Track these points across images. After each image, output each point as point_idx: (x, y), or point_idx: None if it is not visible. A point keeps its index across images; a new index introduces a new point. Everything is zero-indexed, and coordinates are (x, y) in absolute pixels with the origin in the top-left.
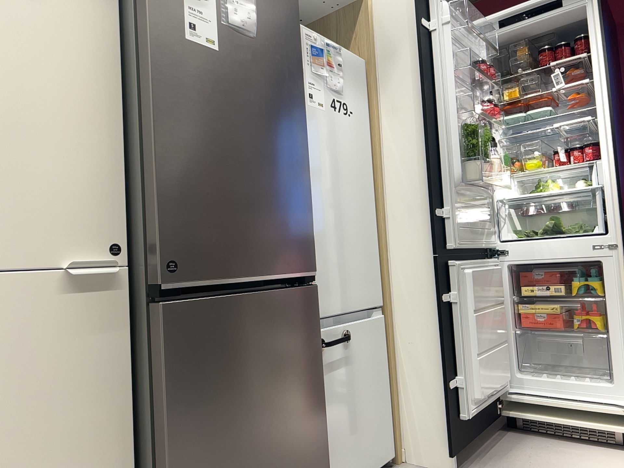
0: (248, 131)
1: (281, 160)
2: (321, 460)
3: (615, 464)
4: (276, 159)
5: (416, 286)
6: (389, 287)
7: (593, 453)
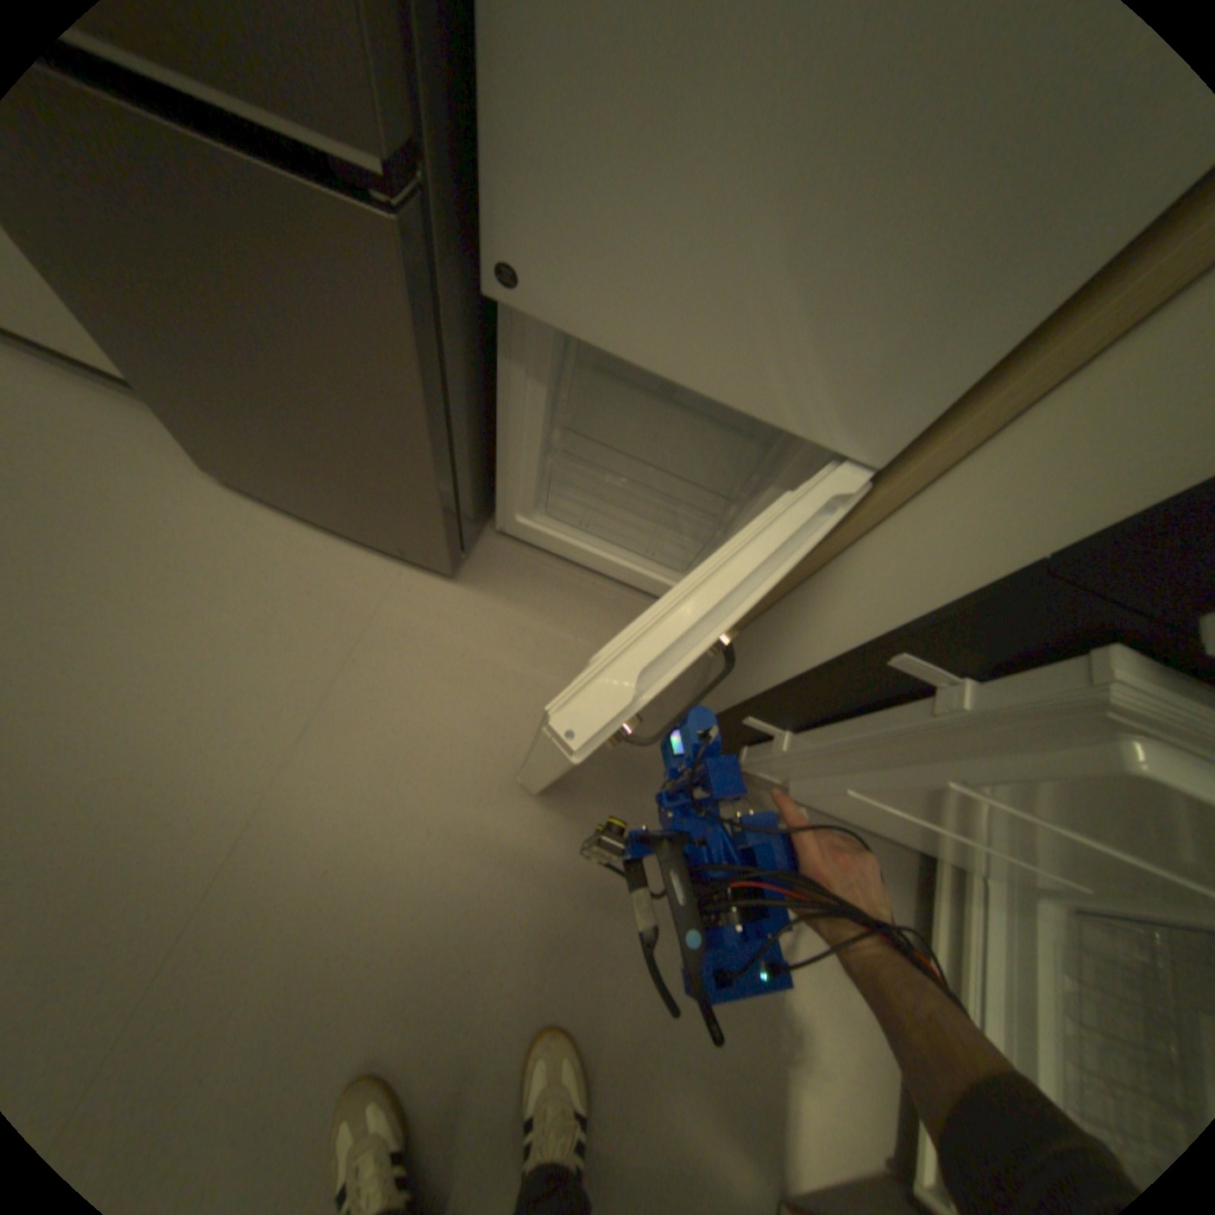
0: None
1: None
2: (433, 514)
3: (817, 1076)
4: None
5: (965, 535)
6: (955, 442)
7: (857, 1035)
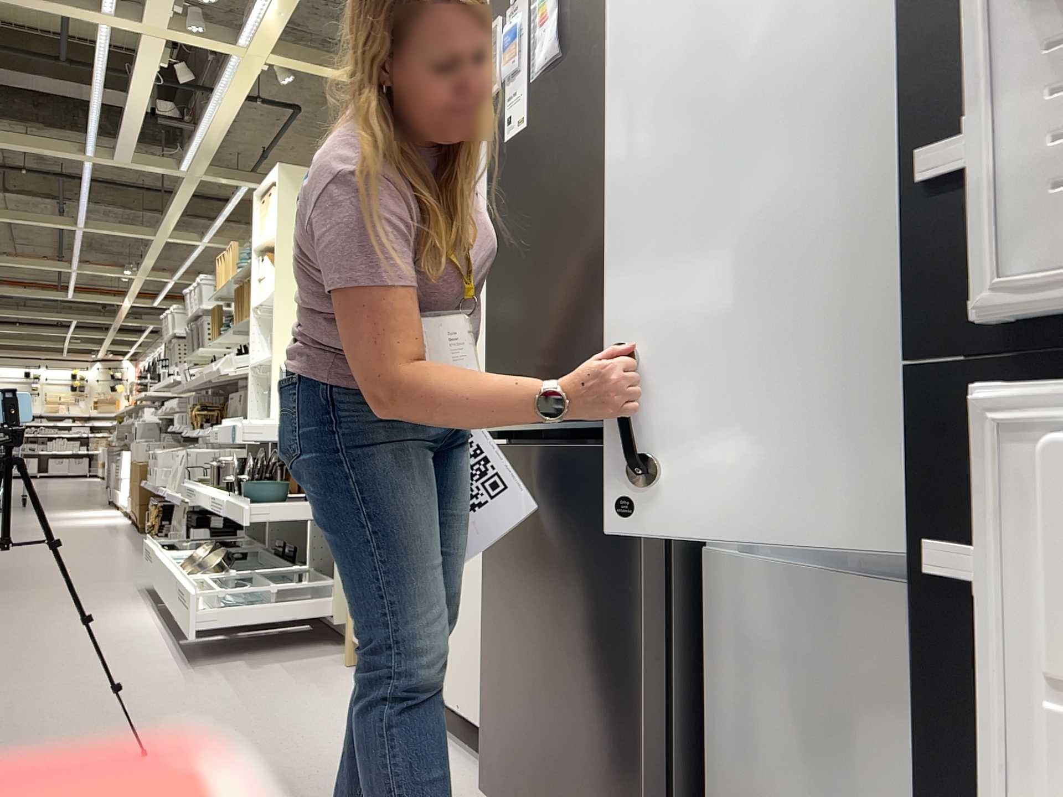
0: (552, 211)
1: (591, 228)
2: (644, 792)
3: None
4: (585, 231)
5: None
6: None
7: None
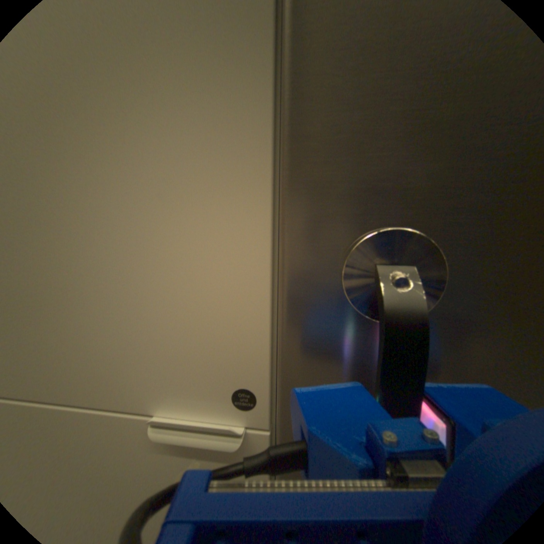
0: None
1: None
2: None
3: None
4: None
5: None
6: None
7: None
